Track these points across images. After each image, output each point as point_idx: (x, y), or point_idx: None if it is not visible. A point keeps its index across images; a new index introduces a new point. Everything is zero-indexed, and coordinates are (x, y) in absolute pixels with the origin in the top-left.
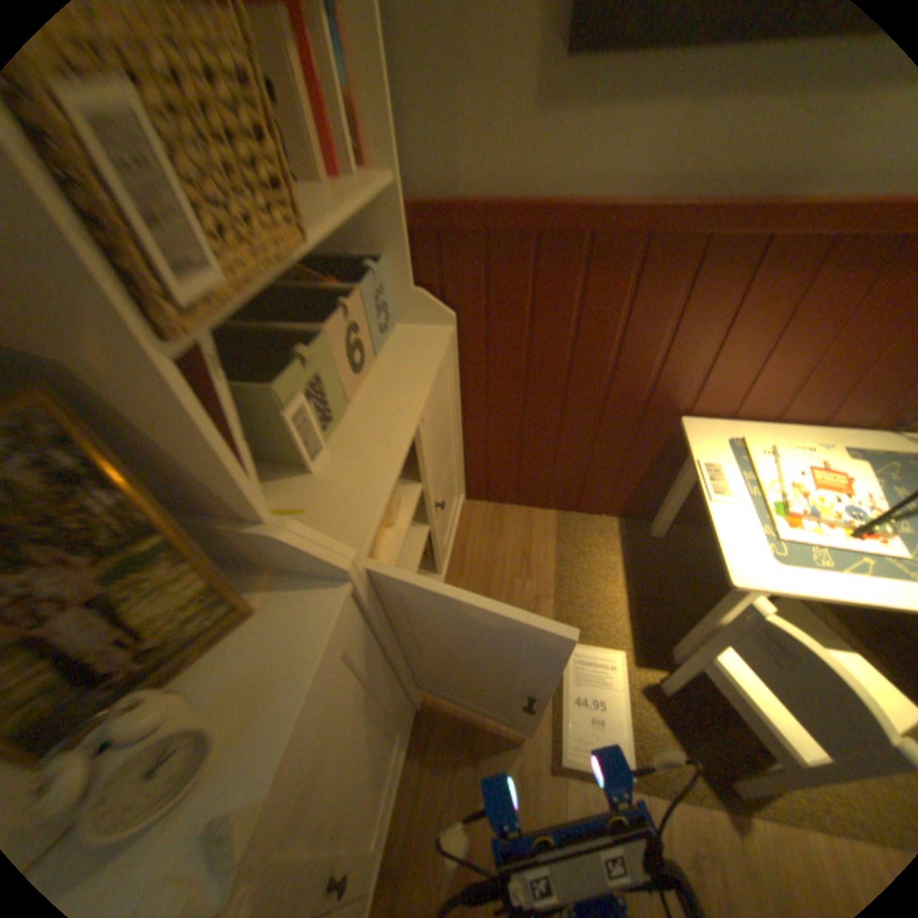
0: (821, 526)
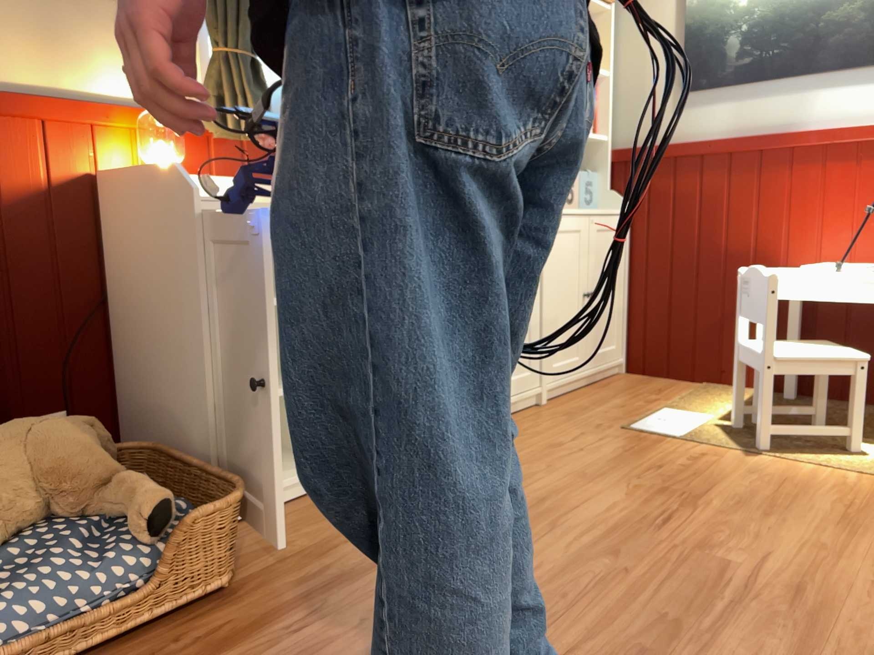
0: (817, 271)
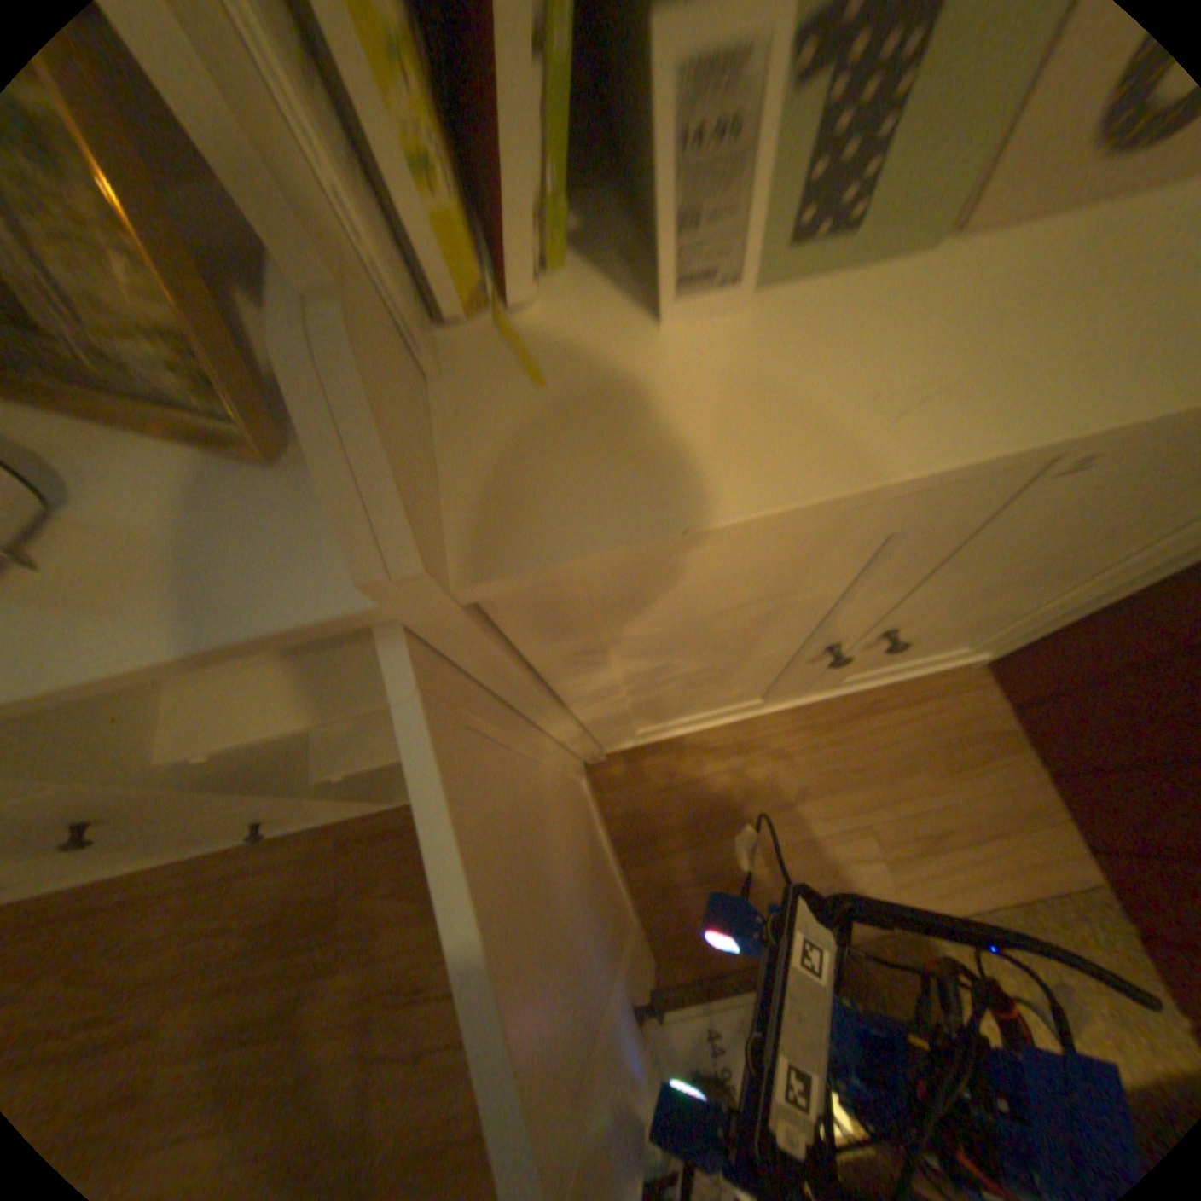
0: None
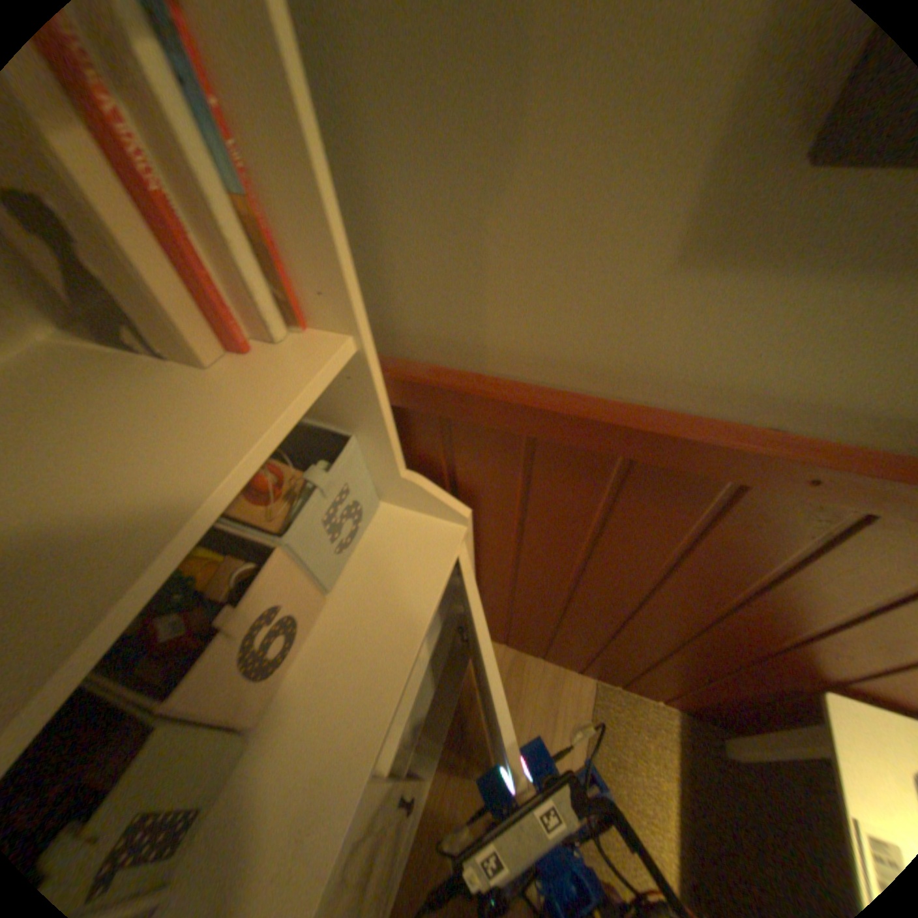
0: None
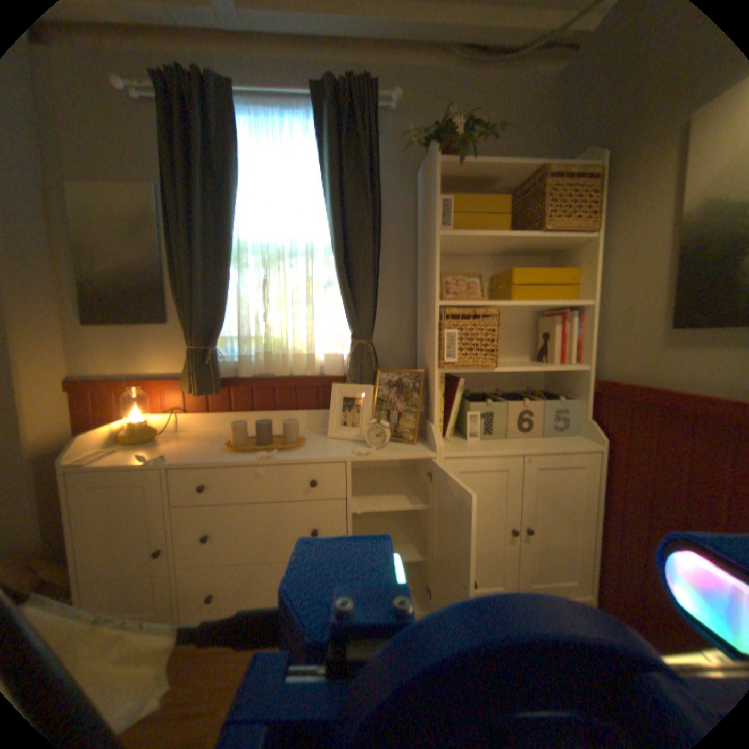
0: None
